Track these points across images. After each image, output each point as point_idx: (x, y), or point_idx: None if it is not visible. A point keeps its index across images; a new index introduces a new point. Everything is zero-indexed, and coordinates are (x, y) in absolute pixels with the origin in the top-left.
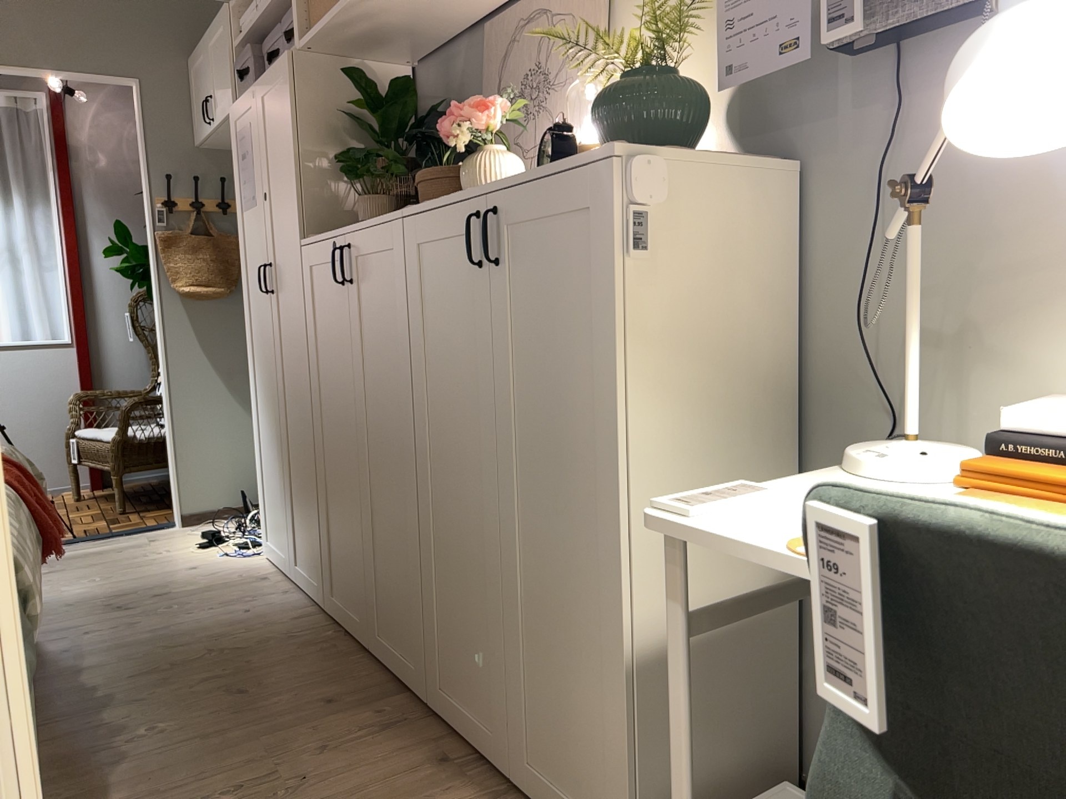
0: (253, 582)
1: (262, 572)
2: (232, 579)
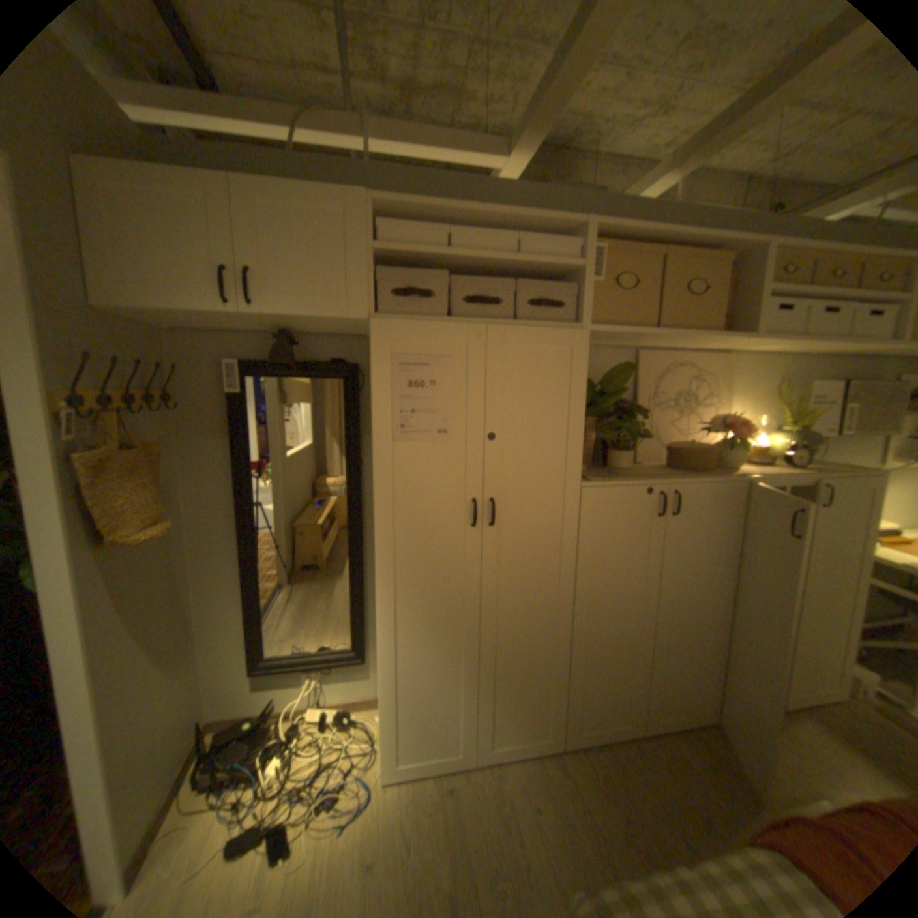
0: (456, 803)
1: (430, 793)
2: (437, 822)
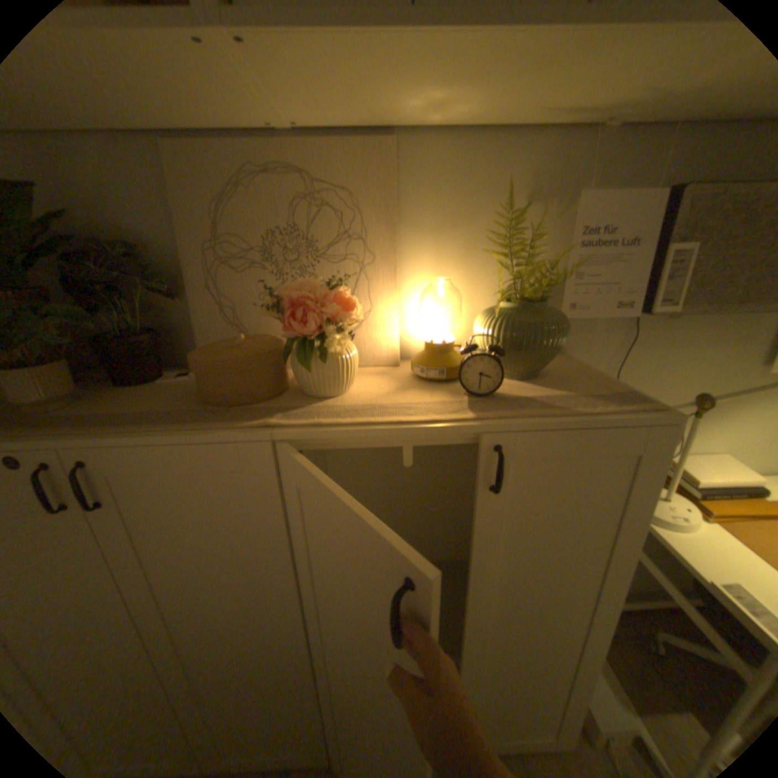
0: None
1: None
2: None
